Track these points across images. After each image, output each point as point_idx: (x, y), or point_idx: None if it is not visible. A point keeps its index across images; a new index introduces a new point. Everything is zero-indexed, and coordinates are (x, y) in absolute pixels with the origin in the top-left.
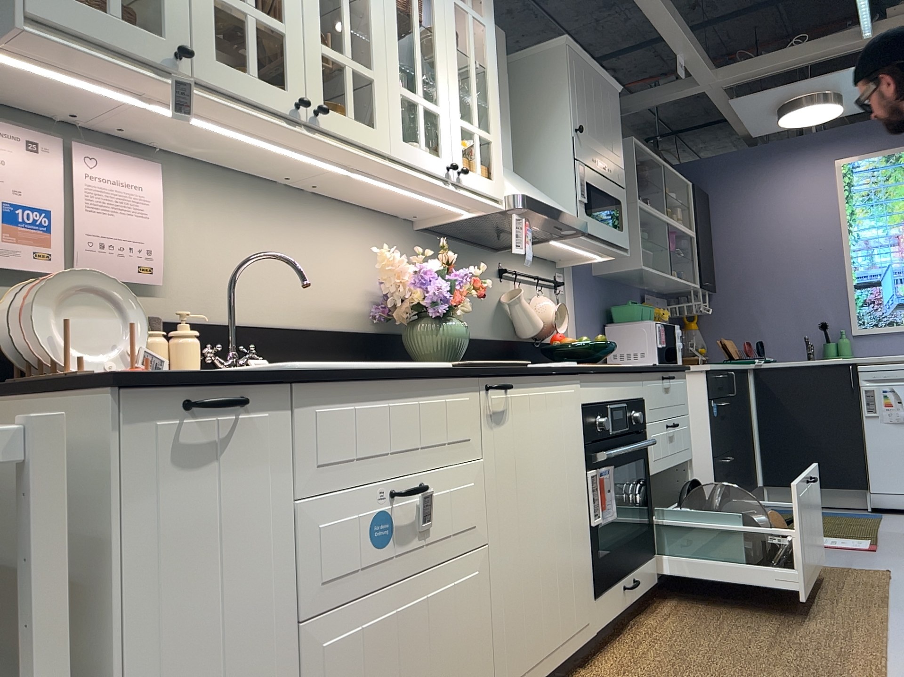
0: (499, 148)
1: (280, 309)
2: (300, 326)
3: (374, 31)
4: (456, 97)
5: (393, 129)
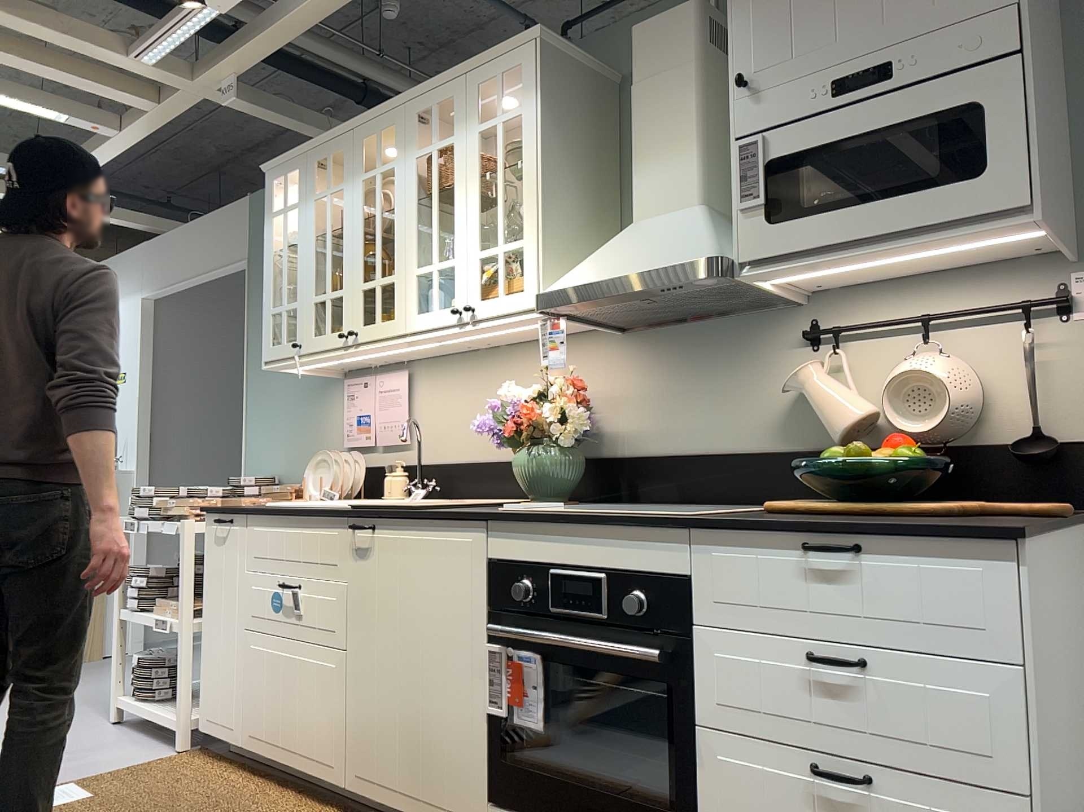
0: (531, 247)
1: (477, 448)
2: (490, 460)
3: (395, 241)
4: (473, 231)
5: (407, 310)
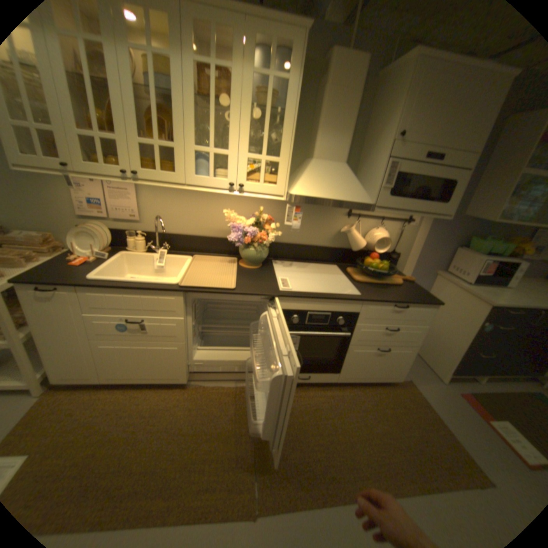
0: (285, 166)
1: (191, 229)
2: (200, 236)
3: (175, 120)
4: (245, 141)
5: (188, 172)
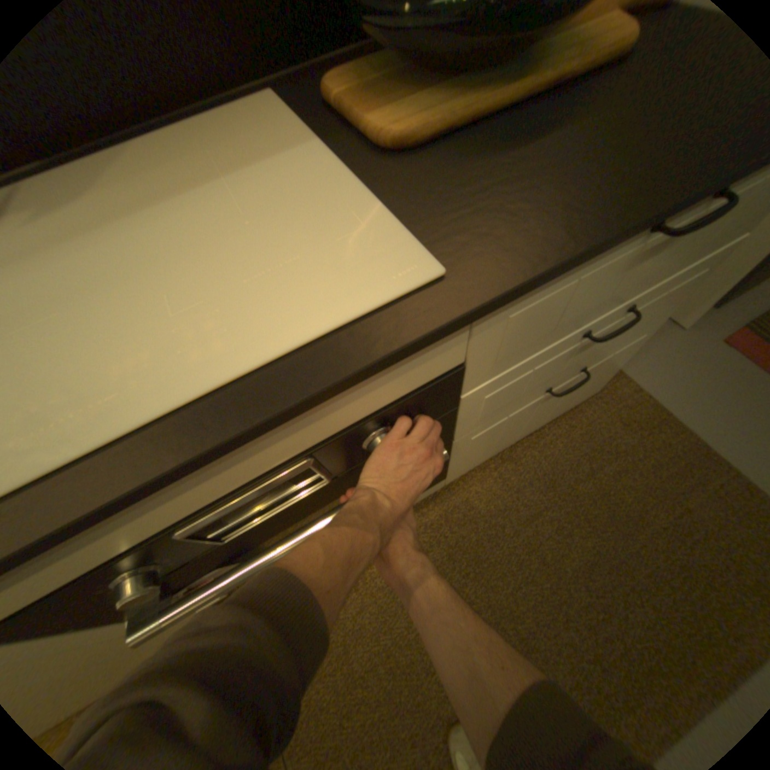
0: None
1: None
2: None
3: None
4: None
5: None
